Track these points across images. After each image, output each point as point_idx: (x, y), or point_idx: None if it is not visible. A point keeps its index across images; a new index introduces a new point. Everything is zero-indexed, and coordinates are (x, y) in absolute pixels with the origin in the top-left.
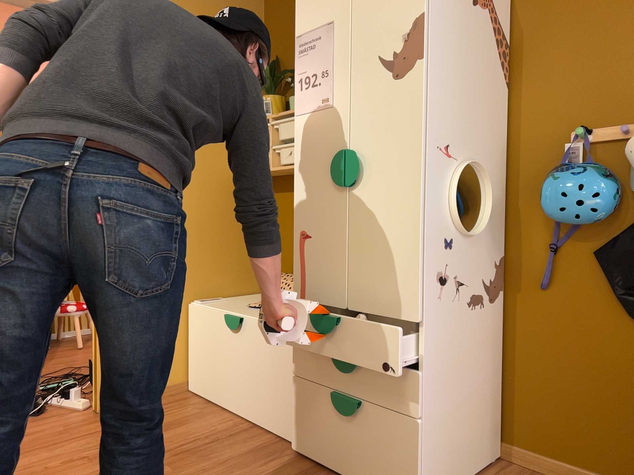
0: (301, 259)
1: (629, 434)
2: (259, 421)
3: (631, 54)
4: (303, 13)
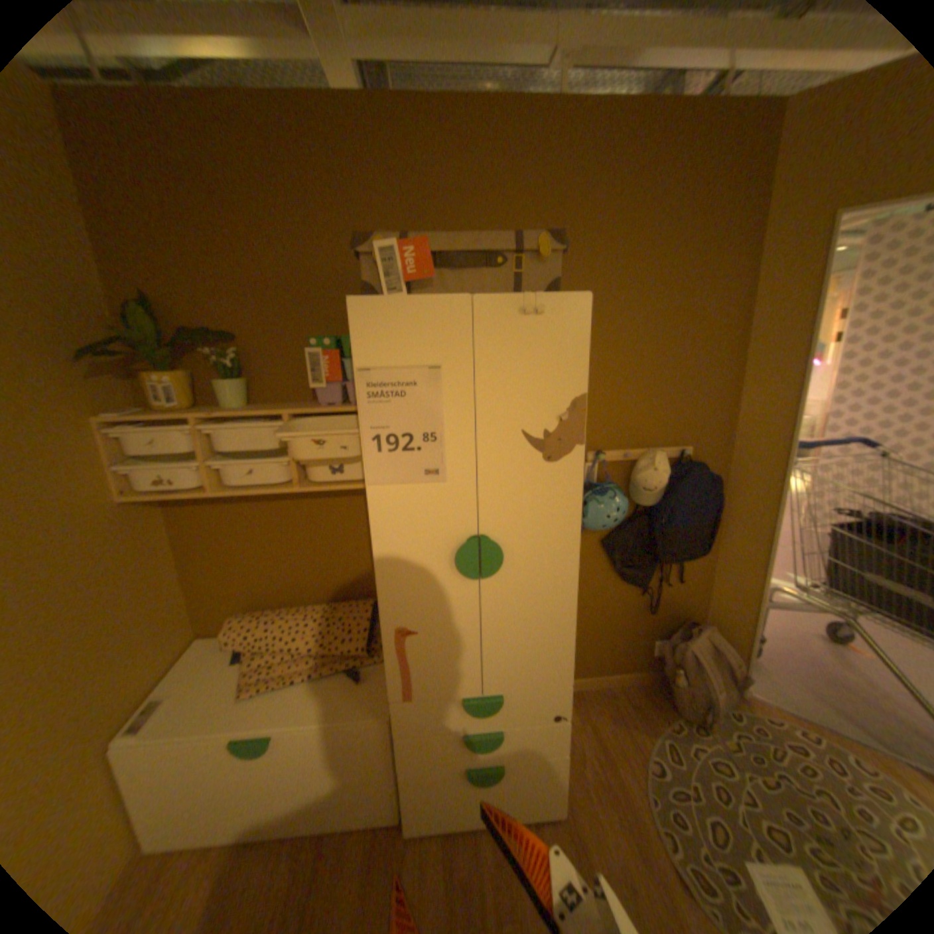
0: (399, 660)
1: (614, 649)
2: (326, 829)
3: (630, 395)
4: (369, 333)
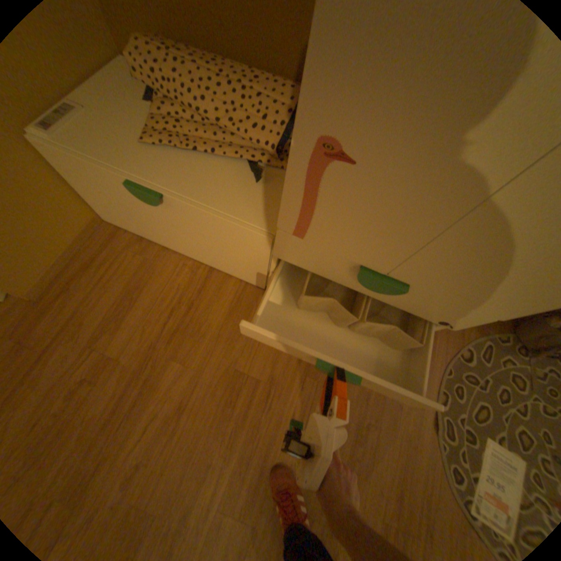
0: (308, 189)
1: None
2: (216, 267)
3: None
4: None
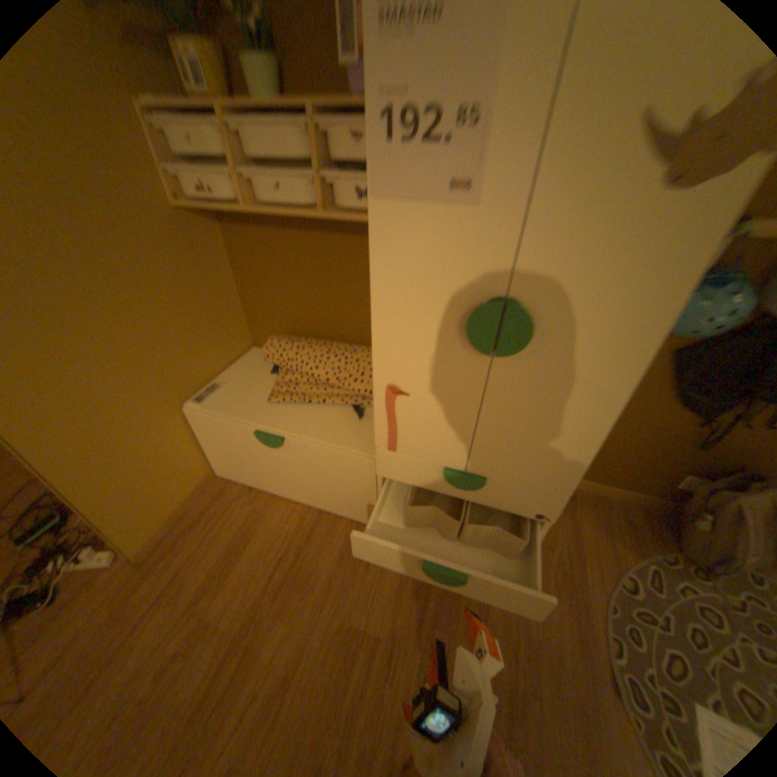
0: (389, 414)
1: (632, 466)
2: (326, 508)
3: None
4: None
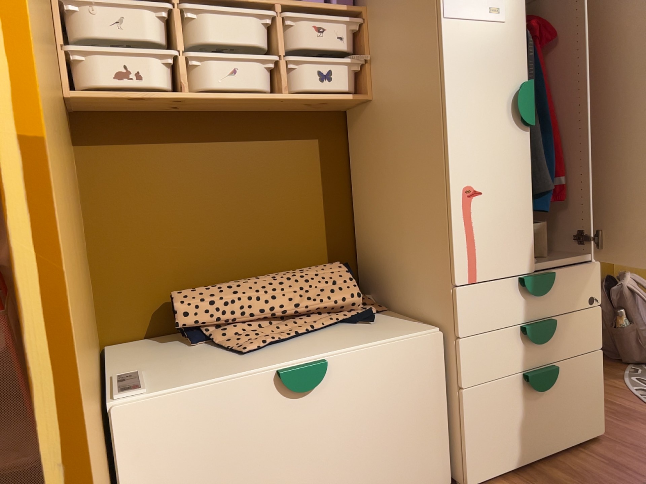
0: (467, 227)
1: None
2: None
3: None
4: None
